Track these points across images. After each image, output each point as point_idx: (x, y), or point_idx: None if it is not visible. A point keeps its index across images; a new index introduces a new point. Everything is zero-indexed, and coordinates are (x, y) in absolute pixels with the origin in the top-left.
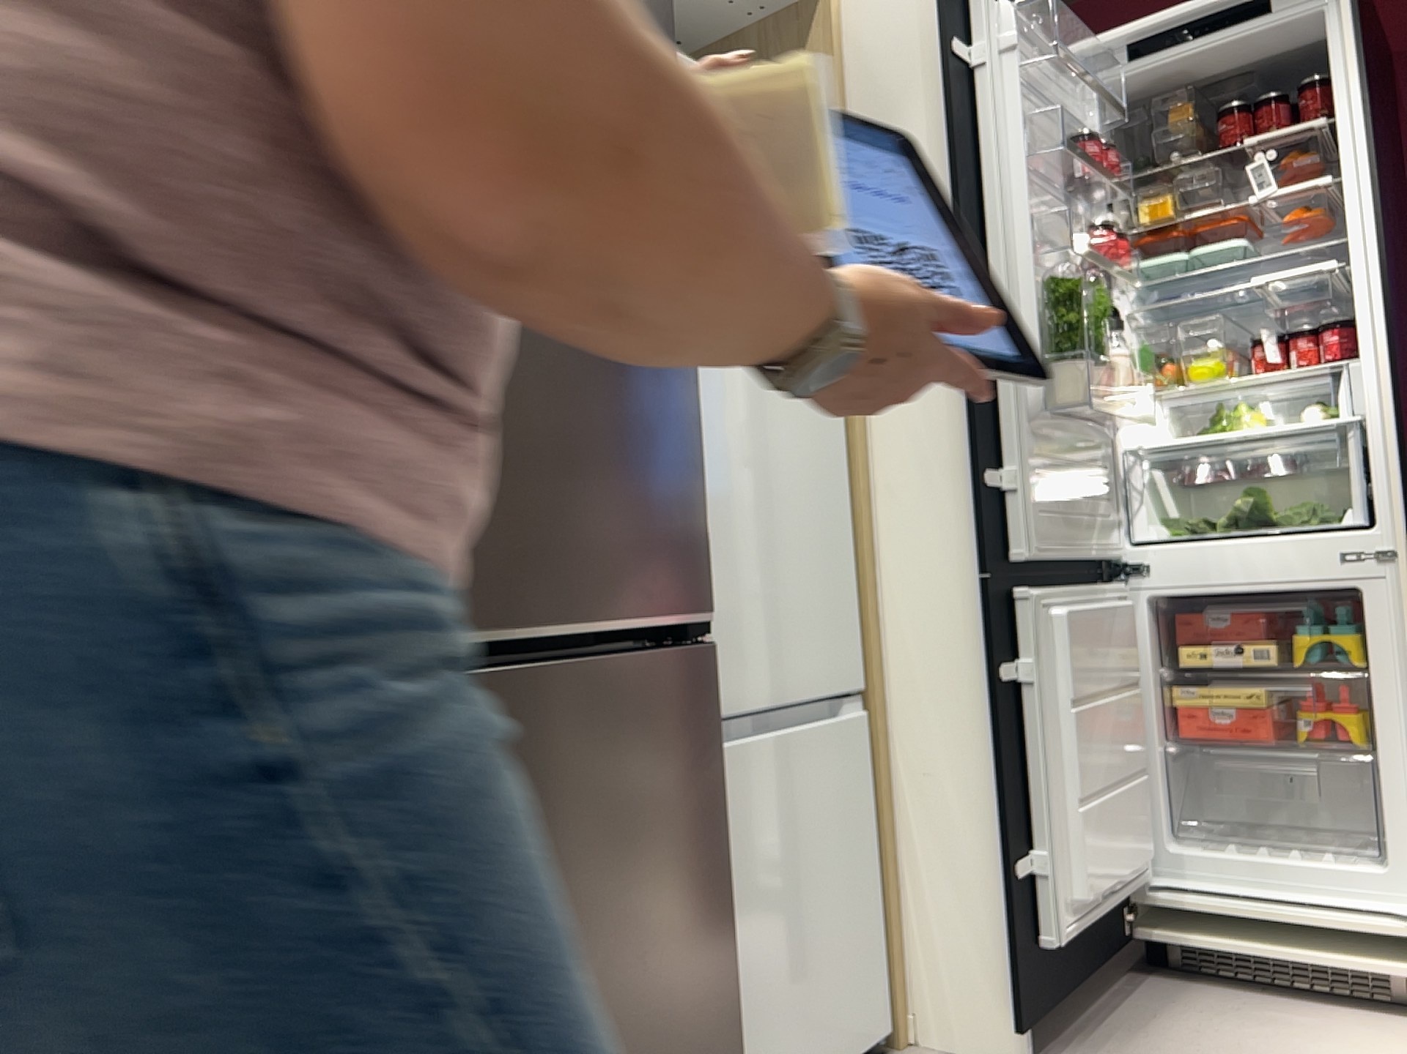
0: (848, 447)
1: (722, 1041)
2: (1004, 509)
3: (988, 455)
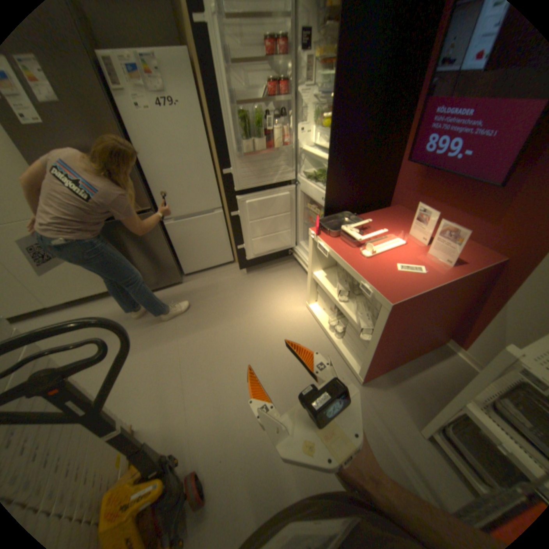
0: (212, 151)
1: (172, 265)
2: (231, 178)
3: (223, 166)
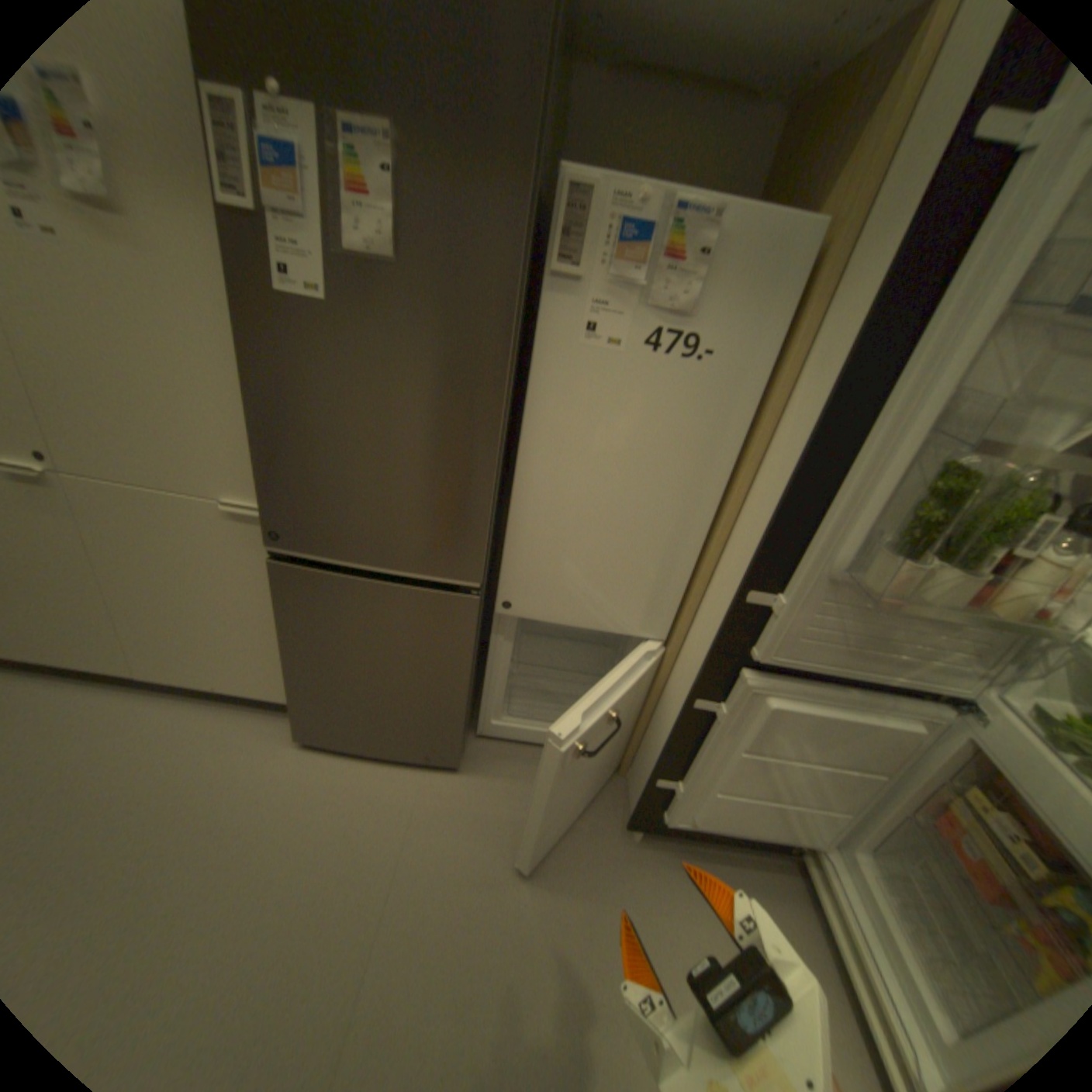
0: (725, 502)
1: (456, 723)
2: (763, 619)
3: (761, 579)
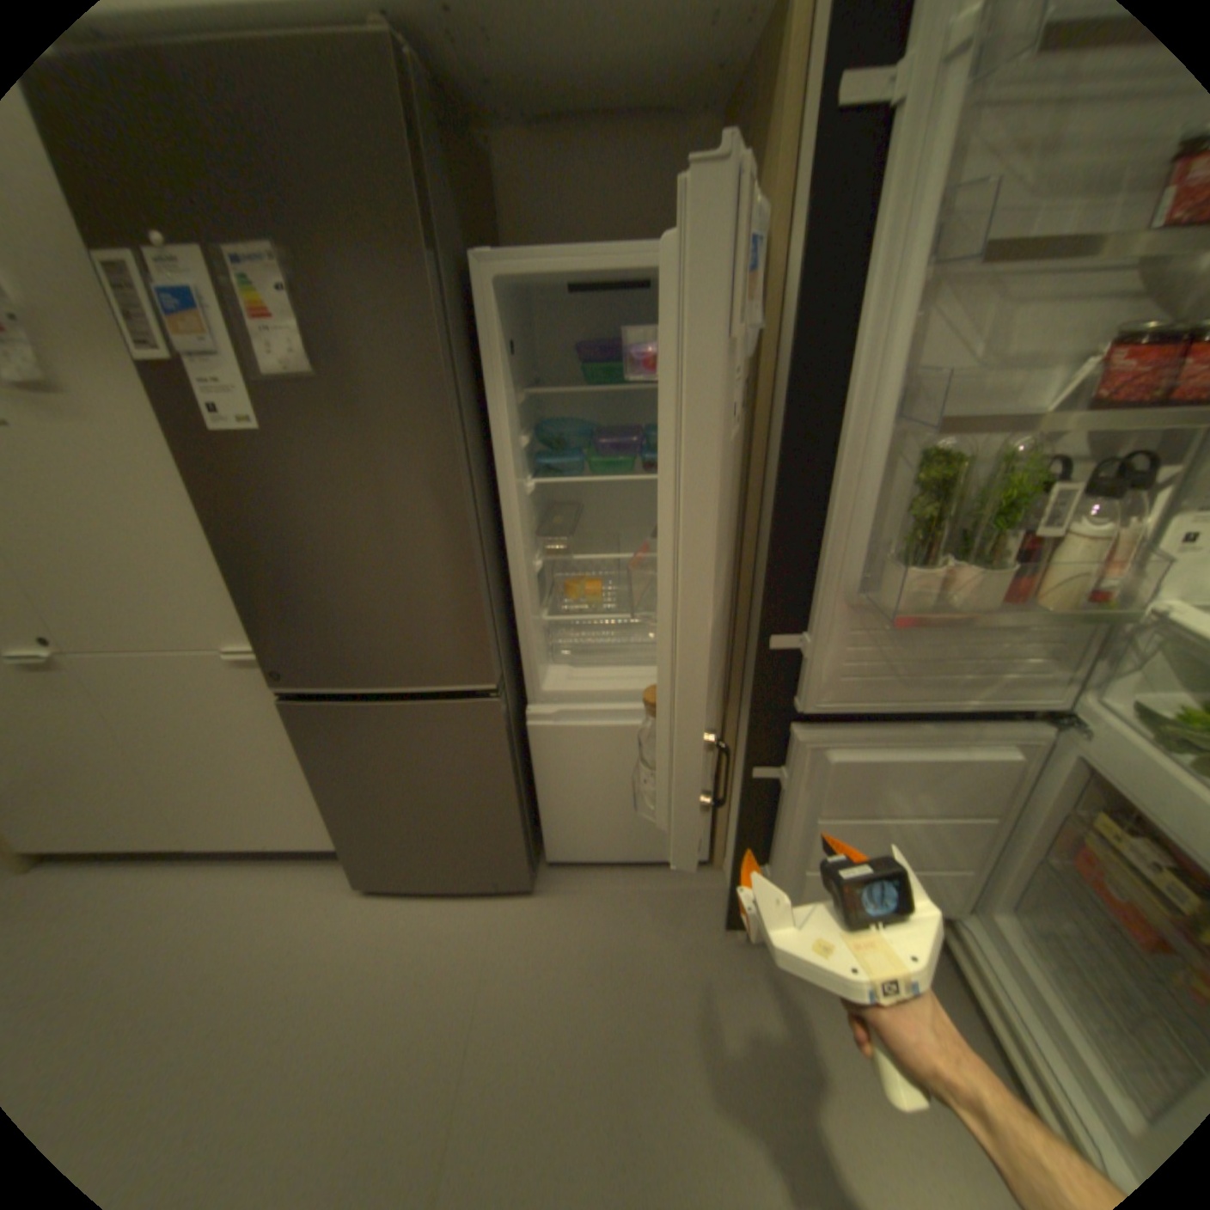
0: (739, 543)
1: (515, 840)
2: (795, 664)
3: (778, 621)
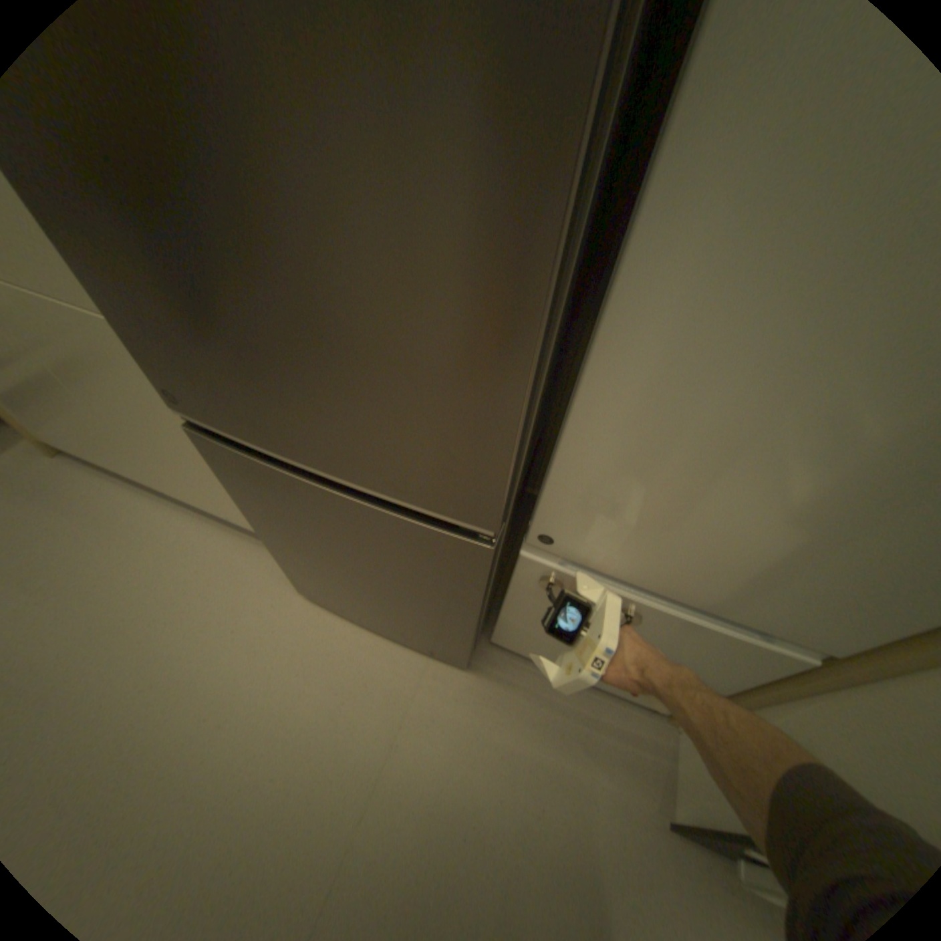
0: None
1: (463, 637)
2: None
3: None
